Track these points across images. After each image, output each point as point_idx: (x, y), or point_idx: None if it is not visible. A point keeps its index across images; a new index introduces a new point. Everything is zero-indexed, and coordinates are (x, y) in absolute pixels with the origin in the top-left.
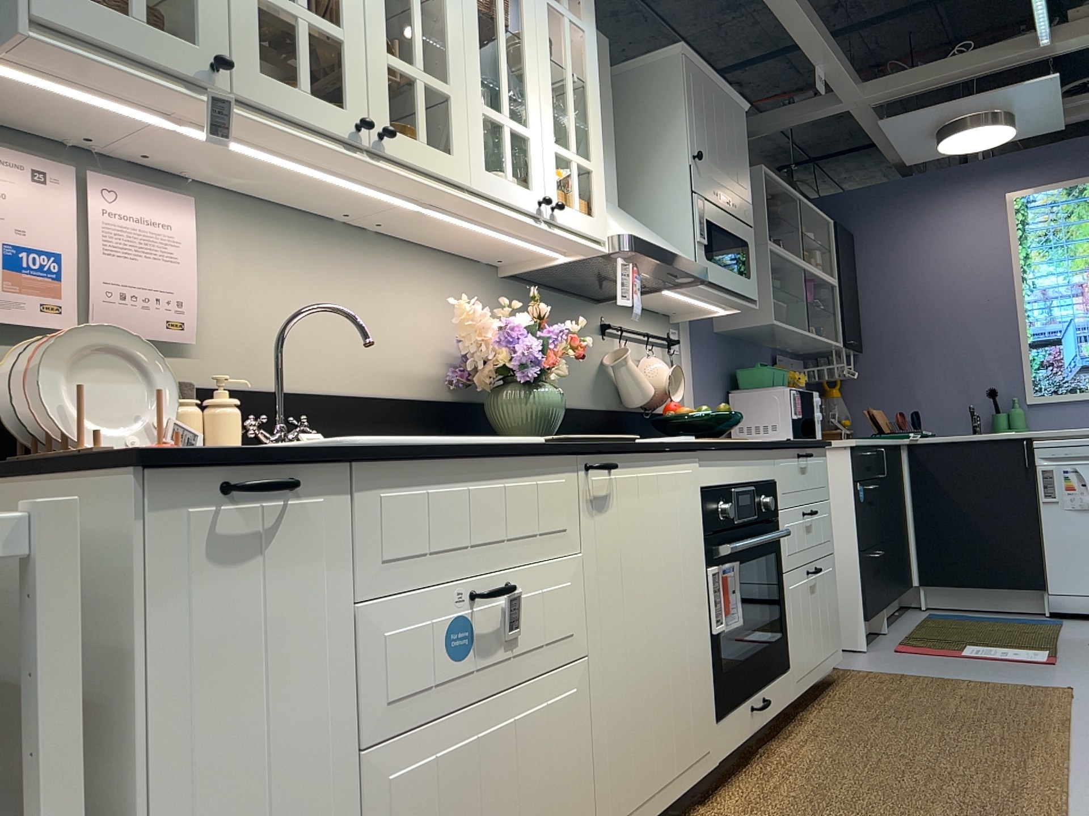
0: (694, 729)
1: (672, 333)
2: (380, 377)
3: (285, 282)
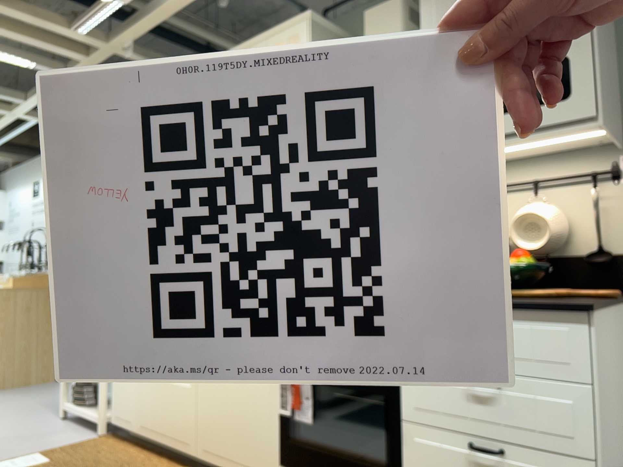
0: (256, 453)
1: (617, 161)
2: None
3: None
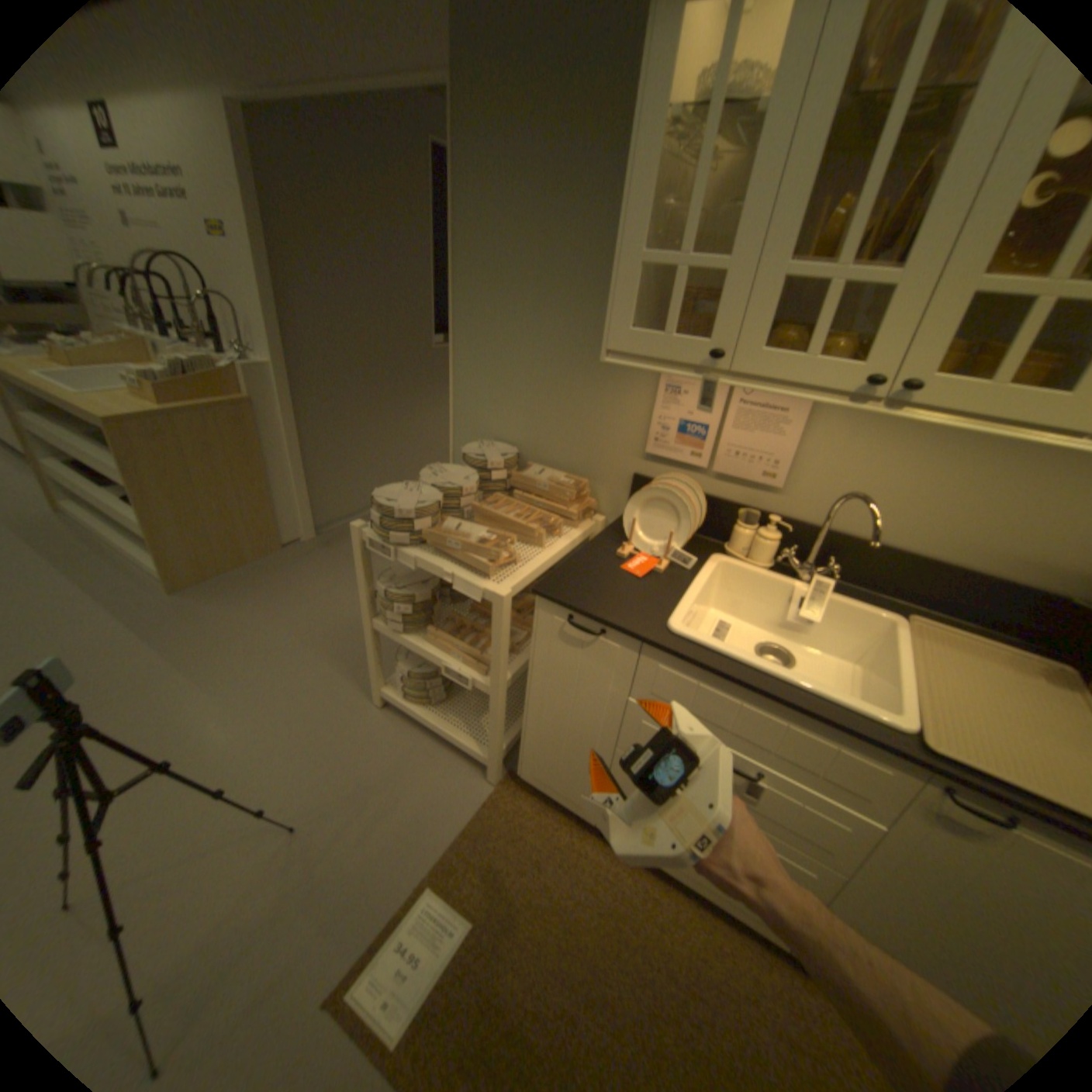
0: None
1: None
2: (989, 553)
3: (898, 452)
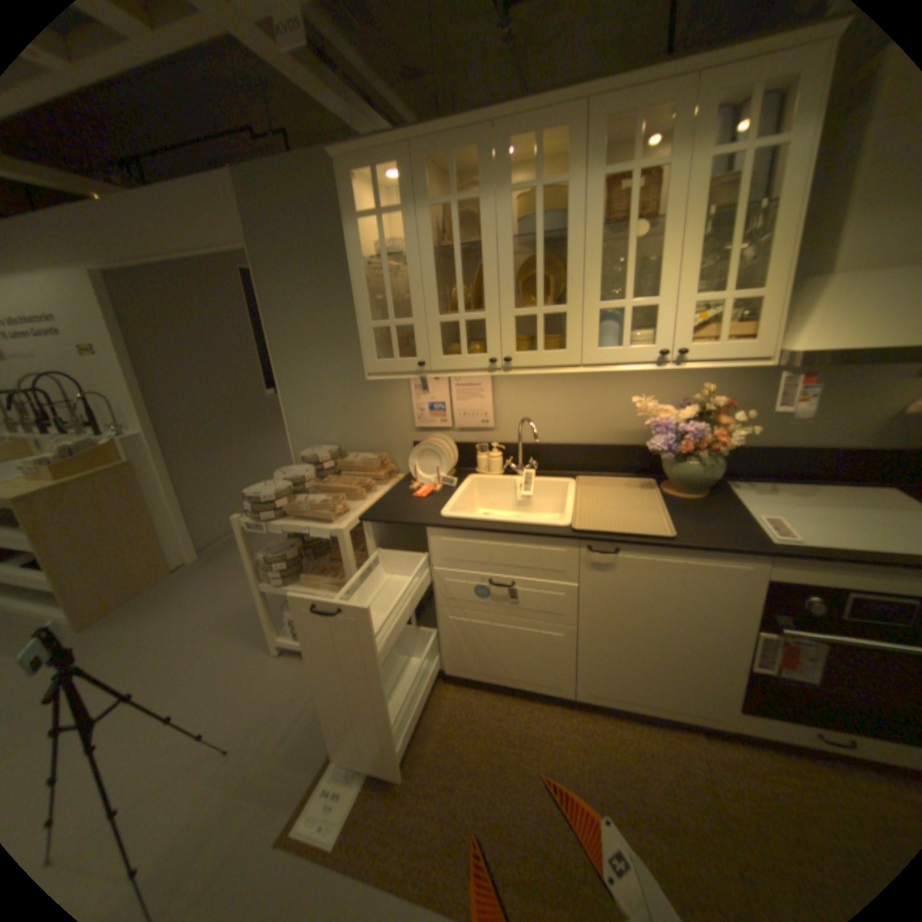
0: (700, 702)
1: None
2: (600, 433)
3: (540, 393)
